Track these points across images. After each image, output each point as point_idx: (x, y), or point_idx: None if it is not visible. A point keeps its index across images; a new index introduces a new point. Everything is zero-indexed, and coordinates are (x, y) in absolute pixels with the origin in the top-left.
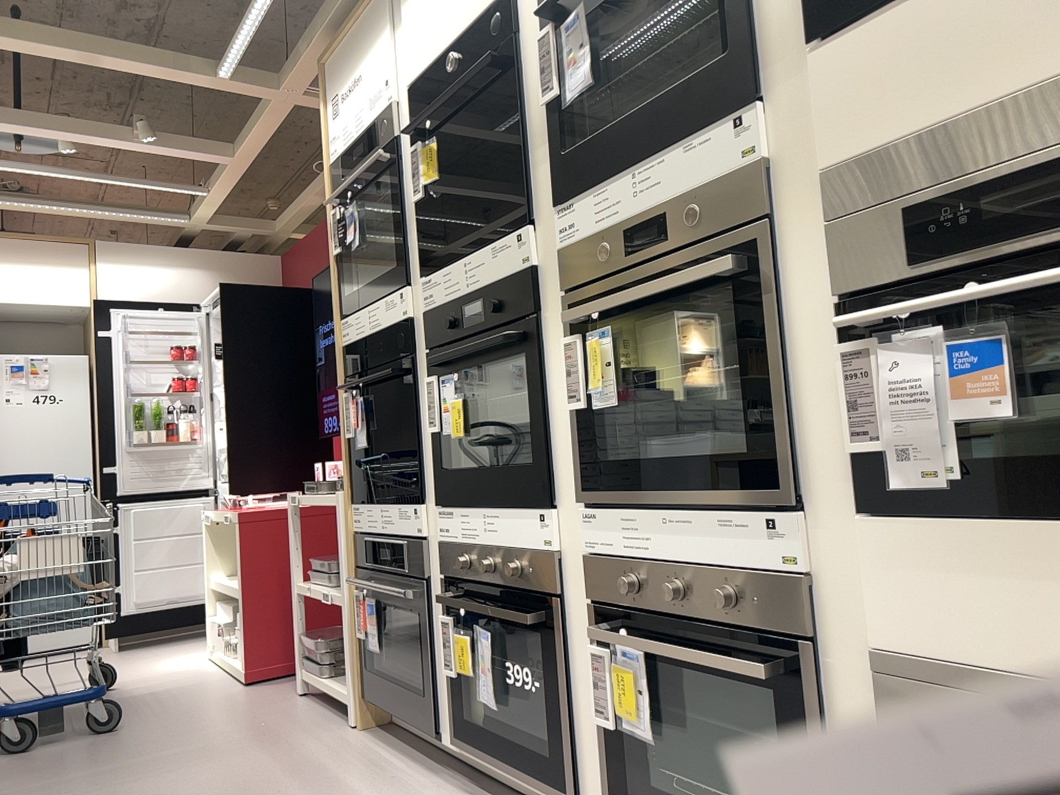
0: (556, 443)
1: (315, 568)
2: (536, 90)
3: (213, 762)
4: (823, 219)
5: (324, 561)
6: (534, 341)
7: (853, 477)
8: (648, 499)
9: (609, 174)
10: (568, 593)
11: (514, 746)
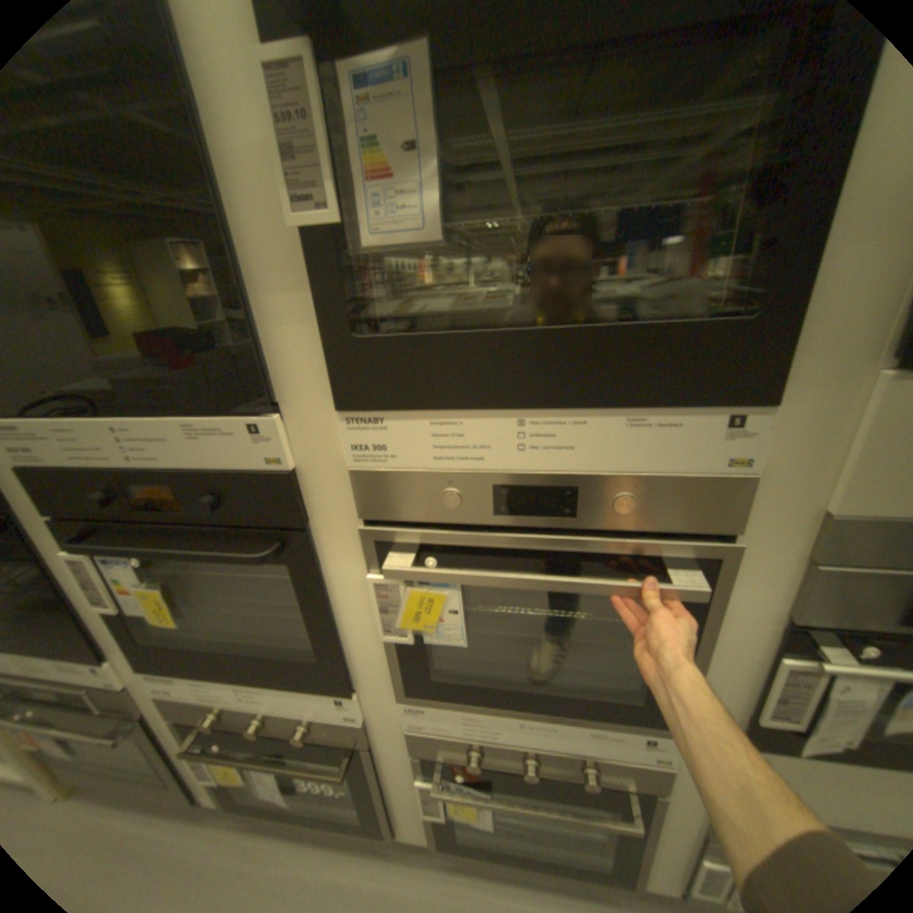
0: (350, 647)
1: None
2: (256, 171)
3: None
4: (822, 564)
5: None
6: (307, 560)
7: (743, 725)
8: (506, 716)
9: (472, 403)
10: (375, 744)
11: (310, 817)
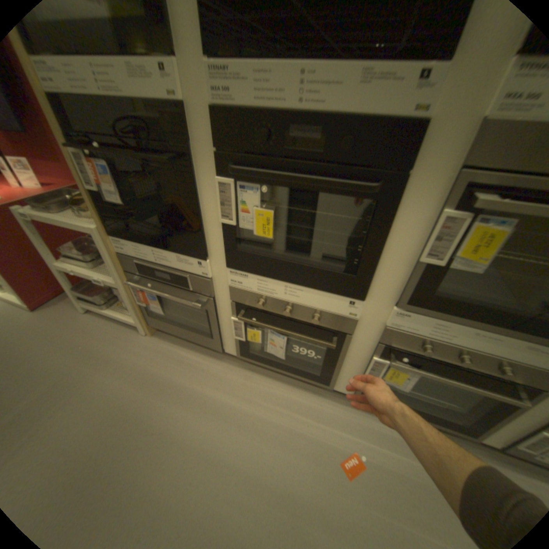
0: (382, 267)
1: (63, 253)
2: None
3: (77, 397)
4: None
5: (72, 250)
6: (397, 196)
7: None
8: (474, 324)
9: None
10: (357, 332)
11: (290, 367)
